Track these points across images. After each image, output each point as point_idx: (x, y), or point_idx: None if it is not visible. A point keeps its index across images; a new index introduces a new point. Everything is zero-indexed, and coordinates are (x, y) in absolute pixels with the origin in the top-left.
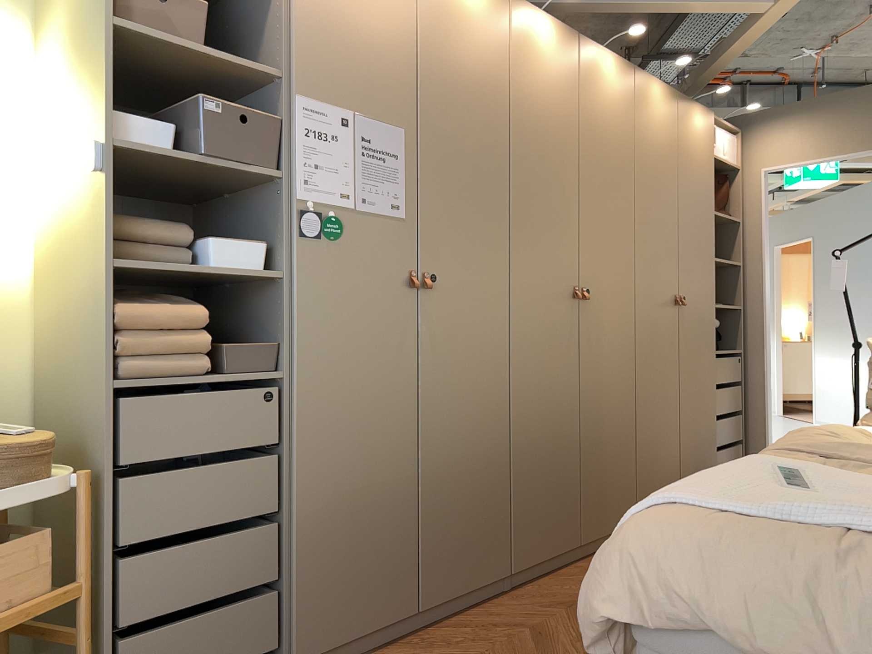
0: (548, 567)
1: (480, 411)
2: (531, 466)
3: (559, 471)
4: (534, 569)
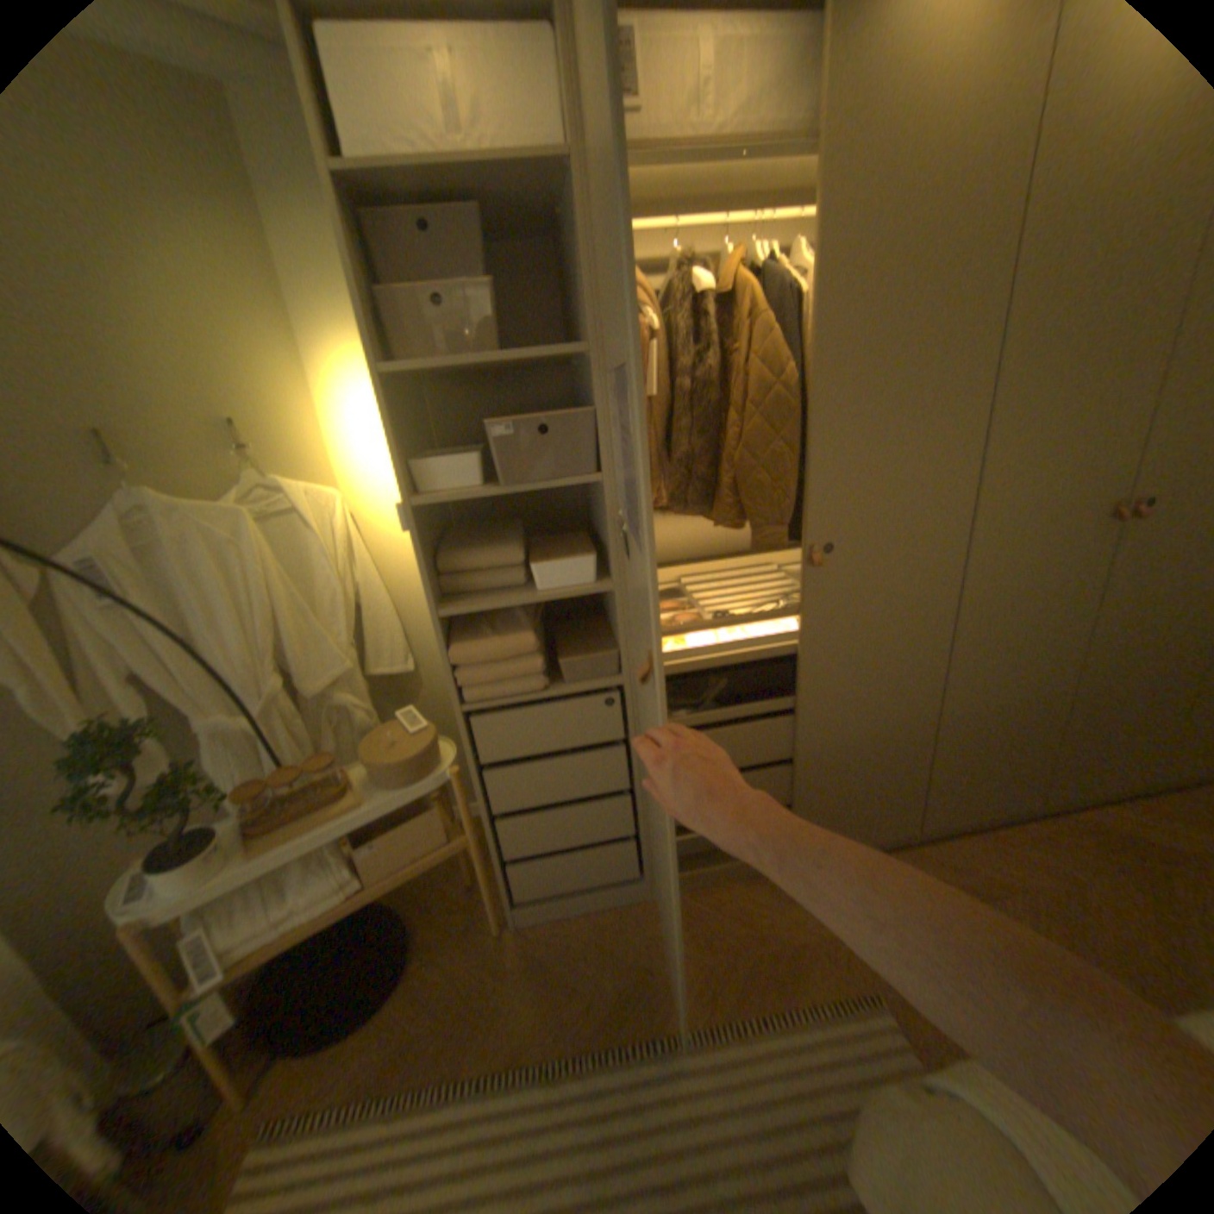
0: (981, 825)
1: (893, 686)
2: (969, 736)
3: (1020, 738)
4: (958, 827)
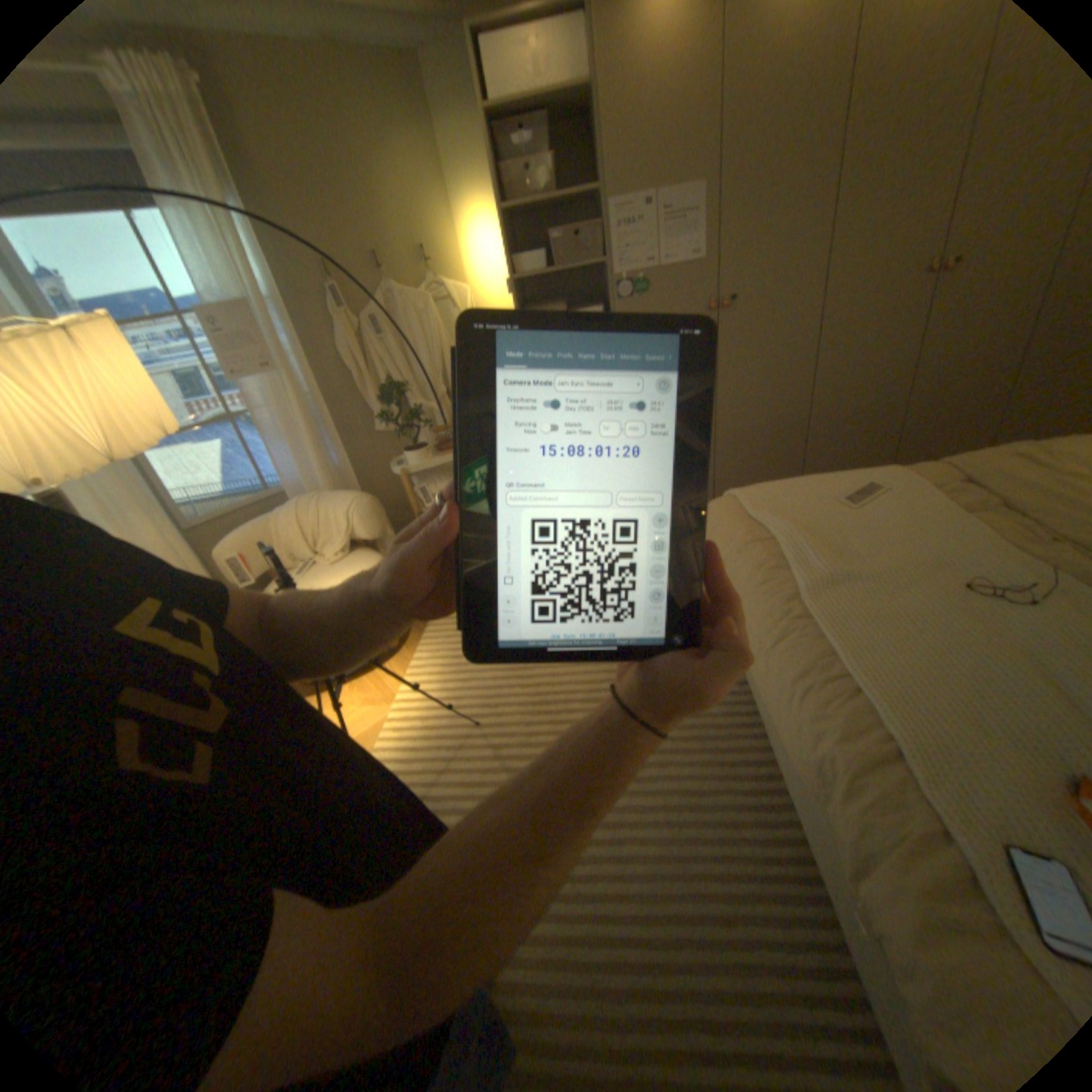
0: None
1: (776, 391)
2: (829, 428)
3: (867, 431)
4: None
